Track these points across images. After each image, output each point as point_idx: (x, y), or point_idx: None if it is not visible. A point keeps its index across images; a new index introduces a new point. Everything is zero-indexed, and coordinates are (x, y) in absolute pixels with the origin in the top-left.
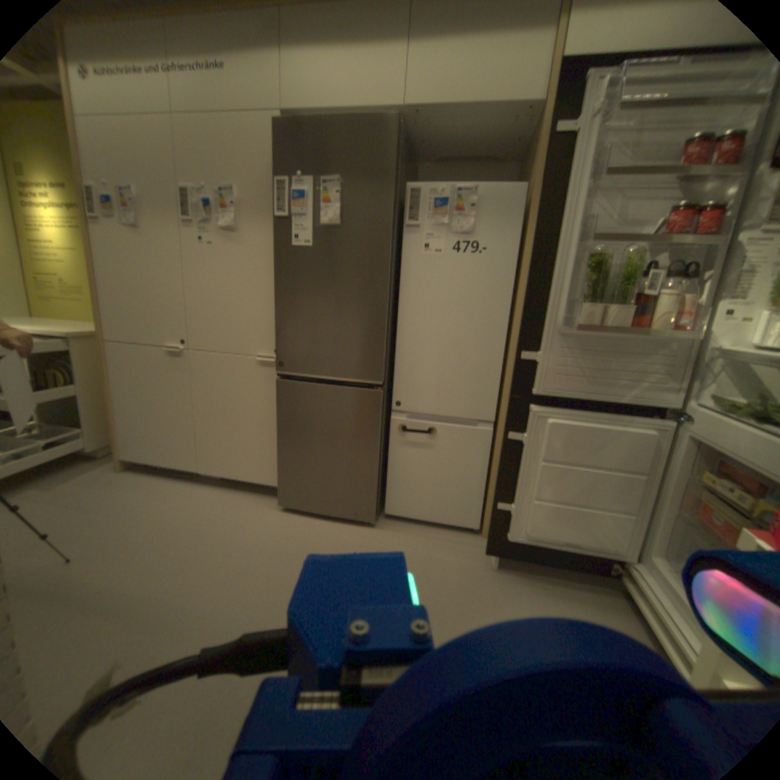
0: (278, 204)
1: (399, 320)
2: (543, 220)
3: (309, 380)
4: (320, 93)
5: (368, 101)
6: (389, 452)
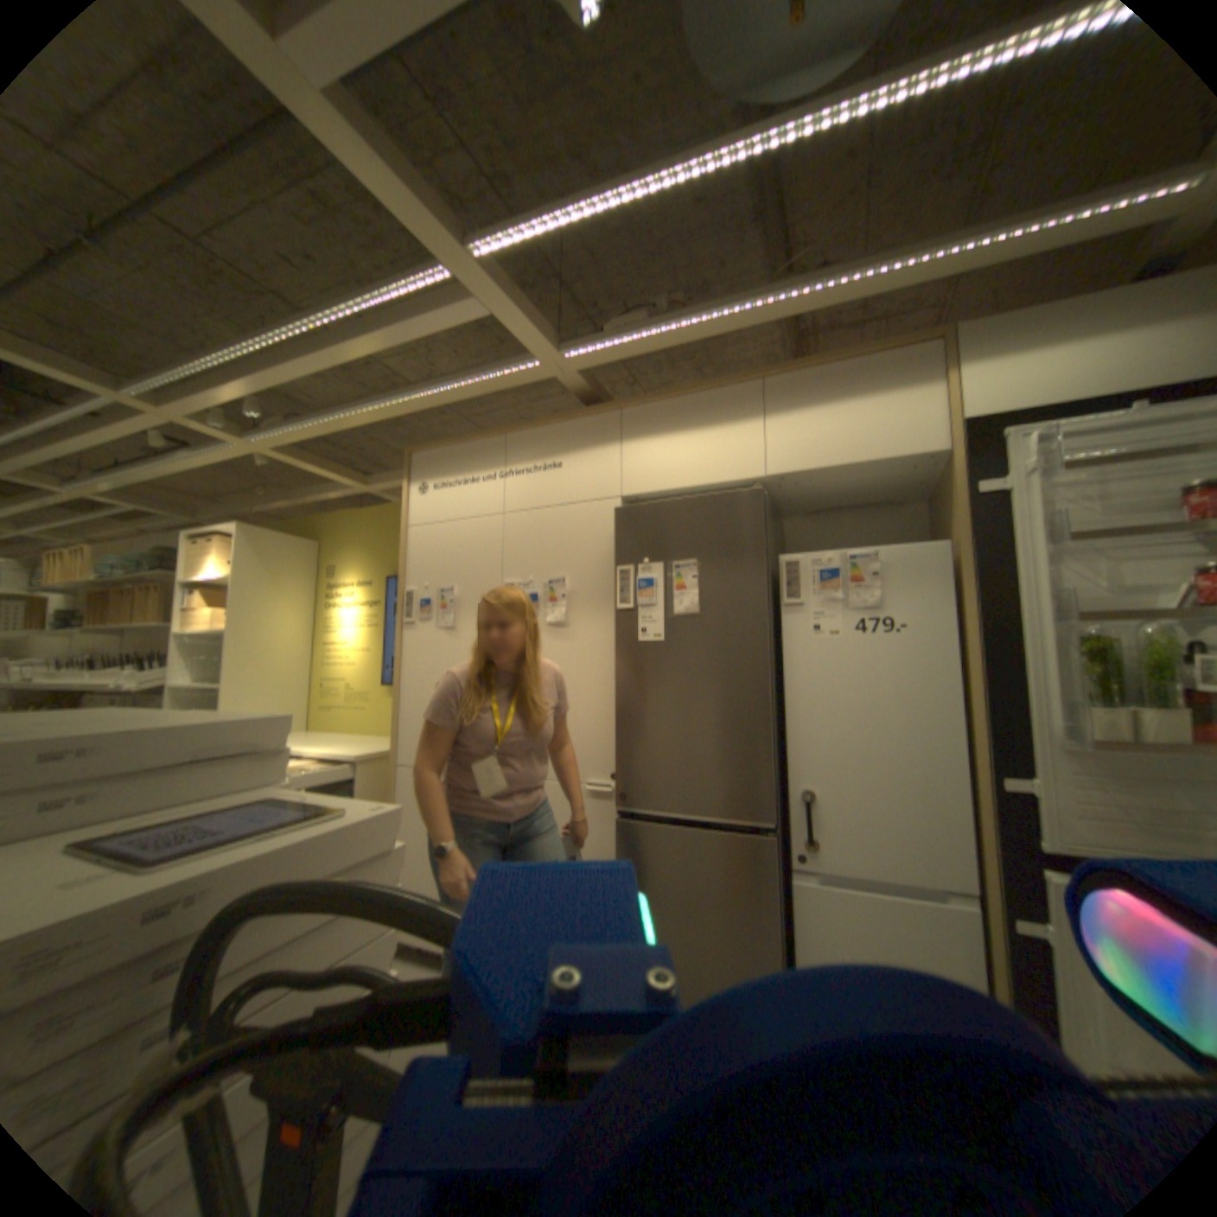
0: (620, 595)
1: (787, 727)
2: (987, 587)
3: (661, 820)
4: (665, 476)
5: (721, 477)
6: (796, 946)
